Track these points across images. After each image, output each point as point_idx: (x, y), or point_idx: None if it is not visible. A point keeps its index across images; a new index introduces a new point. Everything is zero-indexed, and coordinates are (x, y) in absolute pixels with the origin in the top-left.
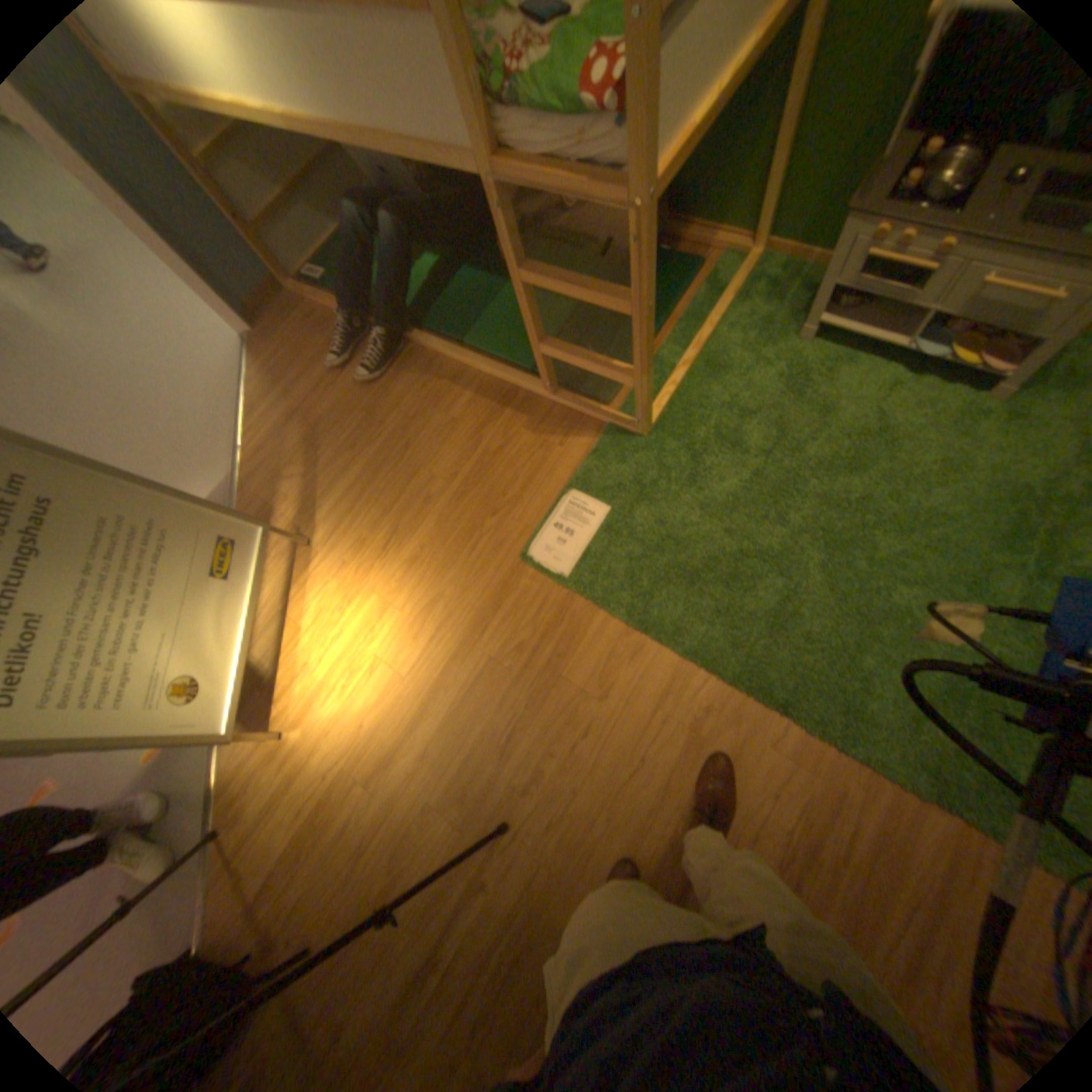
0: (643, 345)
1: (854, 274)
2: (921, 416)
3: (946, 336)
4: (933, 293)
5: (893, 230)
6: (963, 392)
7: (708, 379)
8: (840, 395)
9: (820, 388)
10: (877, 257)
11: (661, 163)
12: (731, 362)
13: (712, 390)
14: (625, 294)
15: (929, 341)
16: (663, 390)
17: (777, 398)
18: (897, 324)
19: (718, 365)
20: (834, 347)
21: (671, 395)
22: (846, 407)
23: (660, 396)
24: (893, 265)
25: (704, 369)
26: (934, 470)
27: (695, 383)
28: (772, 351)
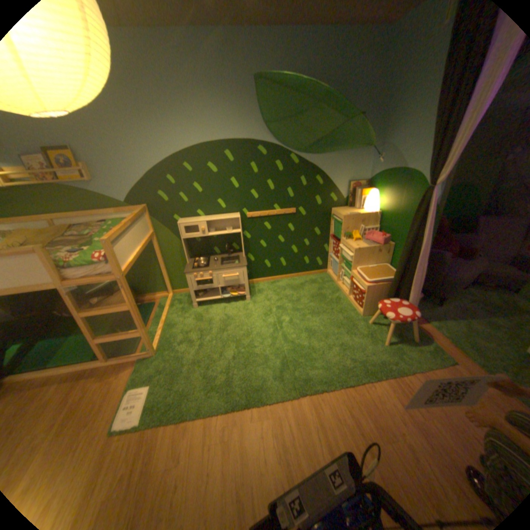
0: (137, 318)
1: (196, 286)
2: (235, 310)
3: (228, 292)
4: (215, 283)
5: (197, 274)
6: (241, 302)
7: (170, 329)
8: (213, 315)
9: (206, 316)
10: (197, 280)
11: (122, 269)
12: (176, 322)
13: (173, 331)
14: (124, 305)
15: (224, 294)
16: (154, 339)
17: (195, 324)
18: (216, 294)
19: (172, 324)
20: (204, 306)
21: (159, 339)
22: (216, 317)
23: (154, 341)
24: (202, 280)
25: (168, 327)
26: (245, 320)
27: (166, 332)
28: (188, 314)
